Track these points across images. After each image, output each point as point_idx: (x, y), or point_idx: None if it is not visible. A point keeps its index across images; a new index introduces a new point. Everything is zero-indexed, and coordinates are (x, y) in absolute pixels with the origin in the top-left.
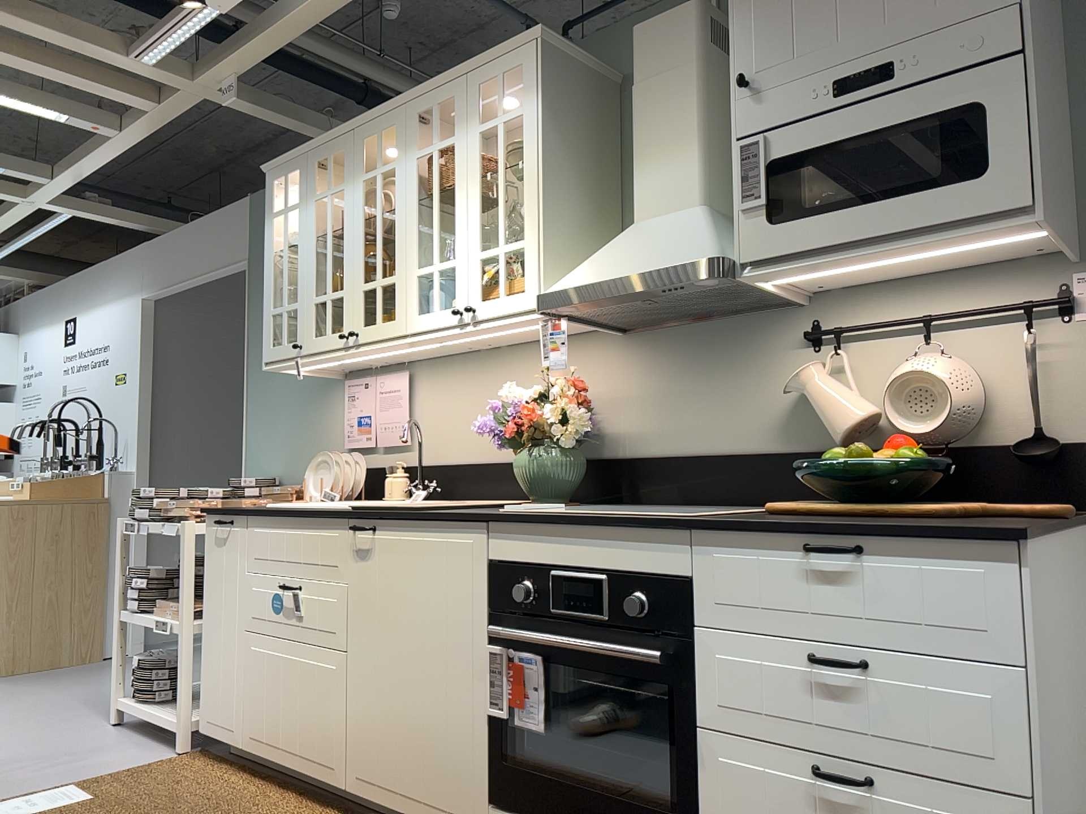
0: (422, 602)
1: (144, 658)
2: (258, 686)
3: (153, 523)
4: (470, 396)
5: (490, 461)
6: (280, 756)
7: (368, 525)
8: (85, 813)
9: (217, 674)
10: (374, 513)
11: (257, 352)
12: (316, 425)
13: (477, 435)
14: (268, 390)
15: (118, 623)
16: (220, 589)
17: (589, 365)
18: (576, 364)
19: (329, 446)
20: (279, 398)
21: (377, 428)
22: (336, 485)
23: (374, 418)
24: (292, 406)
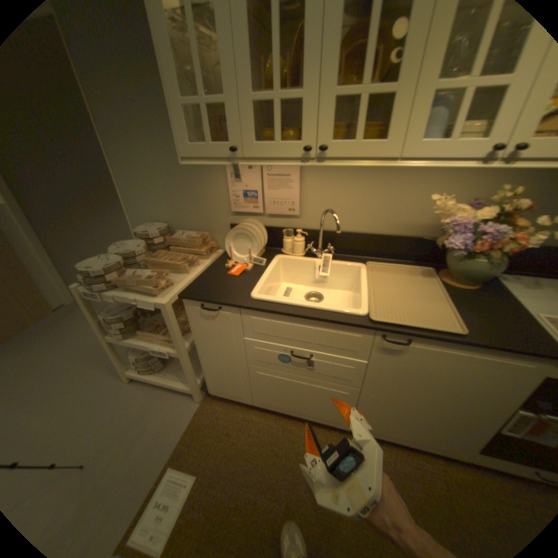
0: (457, 384)
1: (137, 356)
2: (267, 388)
3: (114, 293)
4: (363, 186)
5: (376, 232)
6: (291, 413)
7: (404, 337)
8: (208, 500)
9: (222, 377)
10: (417, 334)
11: (105, 119)
12: (196, 190)
13: (366, 215)
14: (131, 155)
15: (105, 343)
16: (214, 341)
17: (494, 177)
18: (493, 178)
19: (213, 206)
20: (147, 164)
21: (268, 201)
22: (255, 249)
23: (261, 193)
24: (164, 172)
